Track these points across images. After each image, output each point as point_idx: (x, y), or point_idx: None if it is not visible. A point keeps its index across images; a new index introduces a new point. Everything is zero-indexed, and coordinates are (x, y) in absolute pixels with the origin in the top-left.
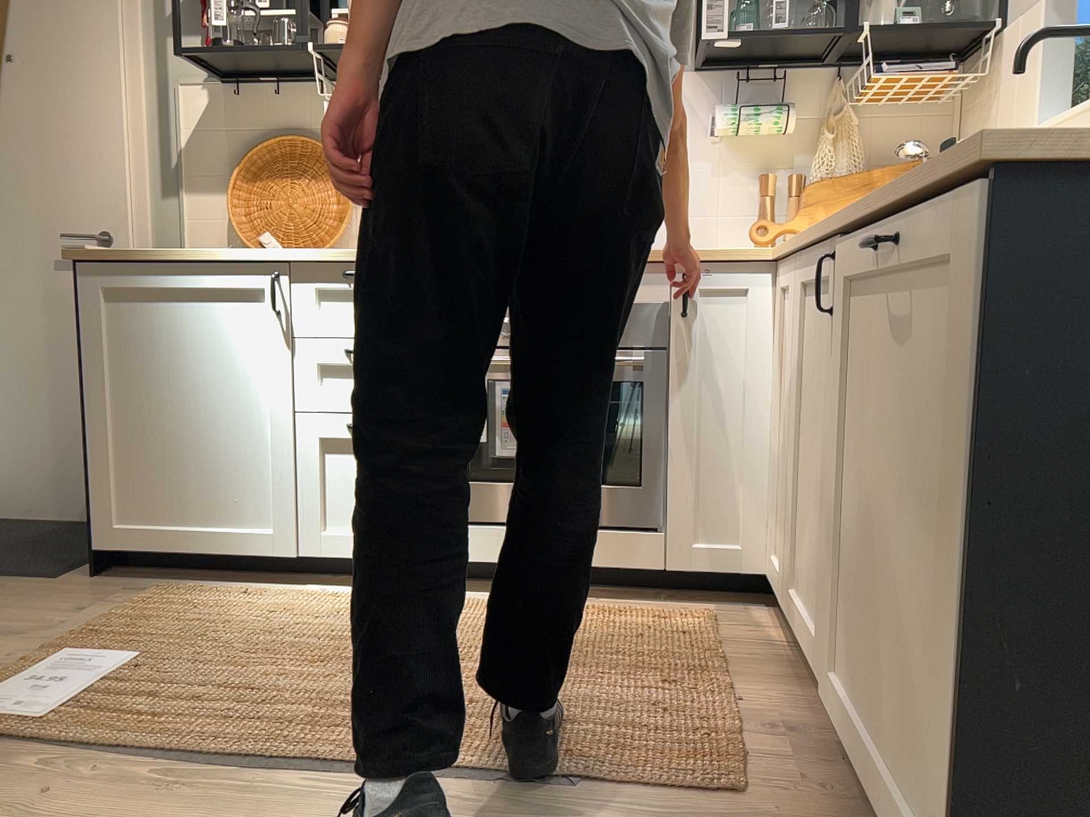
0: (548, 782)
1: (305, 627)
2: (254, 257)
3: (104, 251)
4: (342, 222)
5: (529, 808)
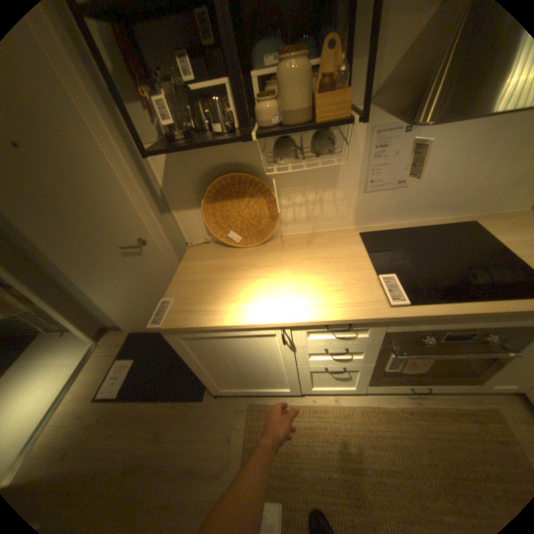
0: None
1: (329, 454)
2: (268, 324)
3: (174, 326)
4: (274, 218)
5: None
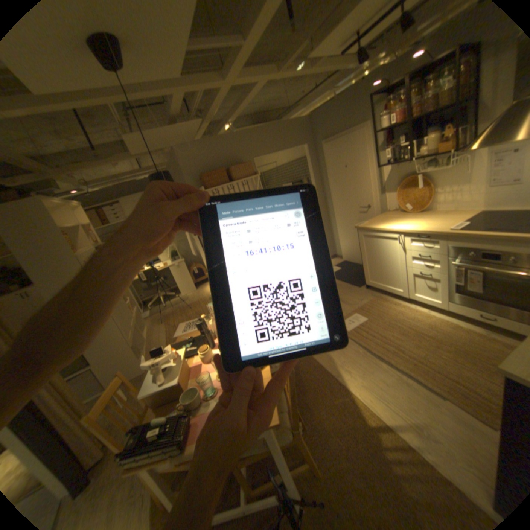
0: (437, 392)
1: (404, 320)
2: (393, 230)
3: (361, 227)
4: (430, 199)
5: (429, 396)
